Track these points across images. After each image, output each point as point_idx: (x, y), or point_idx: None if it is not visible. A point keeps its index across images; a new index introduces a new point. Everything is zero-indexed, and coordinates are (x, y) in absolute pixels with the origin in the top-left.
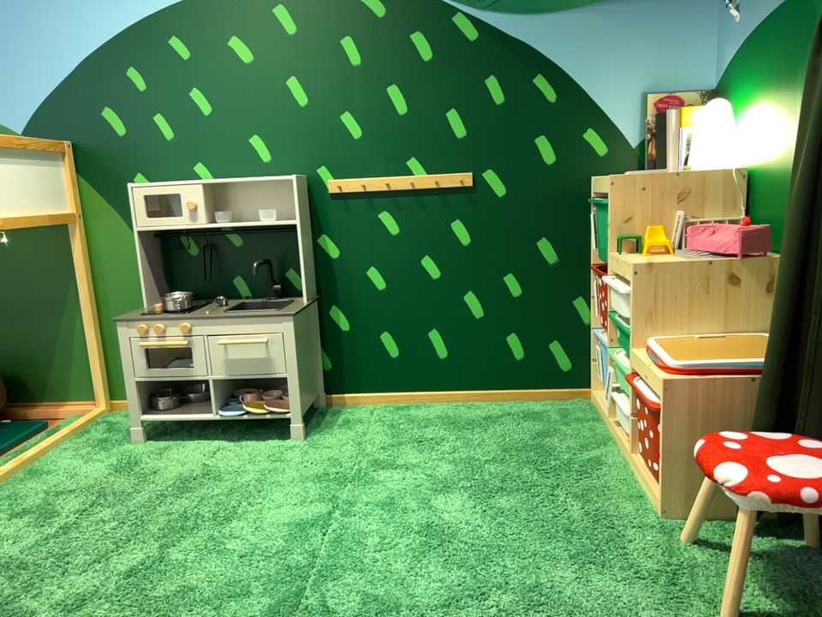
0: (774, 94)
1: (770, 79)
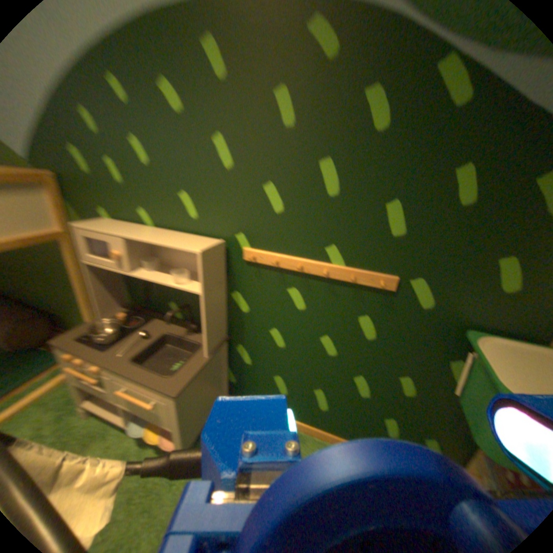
0: None
1: None
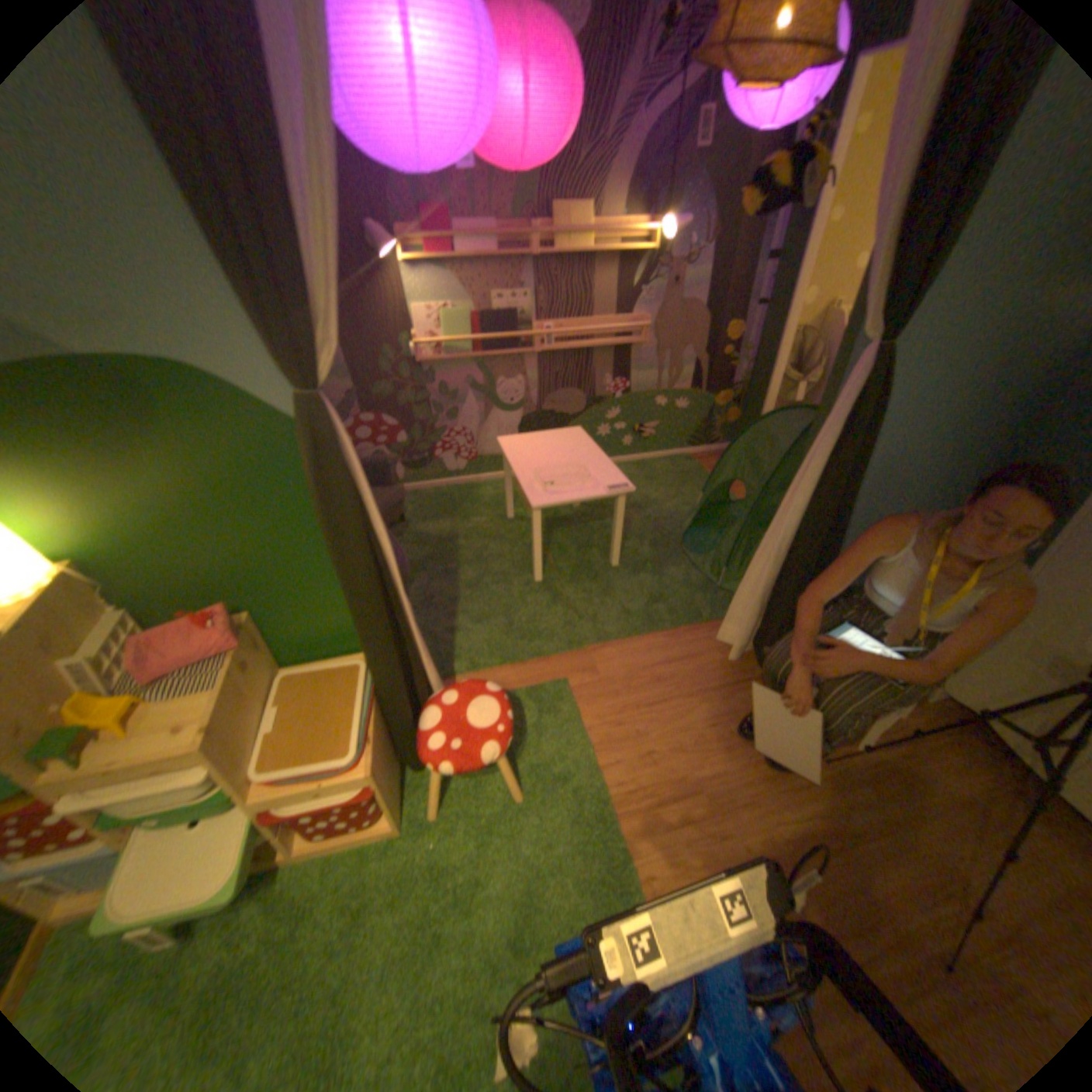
0: (113, 475)
1: (83, 457)
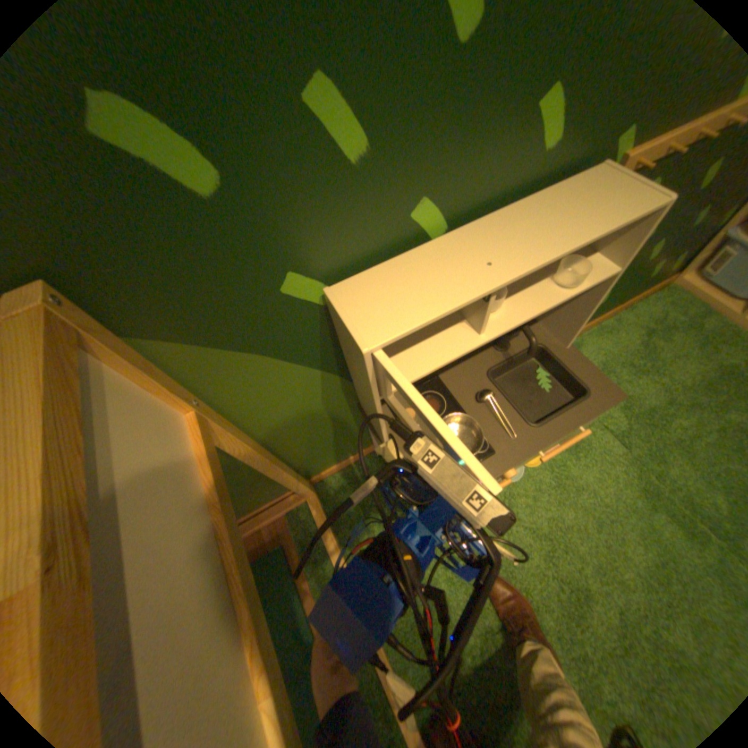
0: None
1: None
